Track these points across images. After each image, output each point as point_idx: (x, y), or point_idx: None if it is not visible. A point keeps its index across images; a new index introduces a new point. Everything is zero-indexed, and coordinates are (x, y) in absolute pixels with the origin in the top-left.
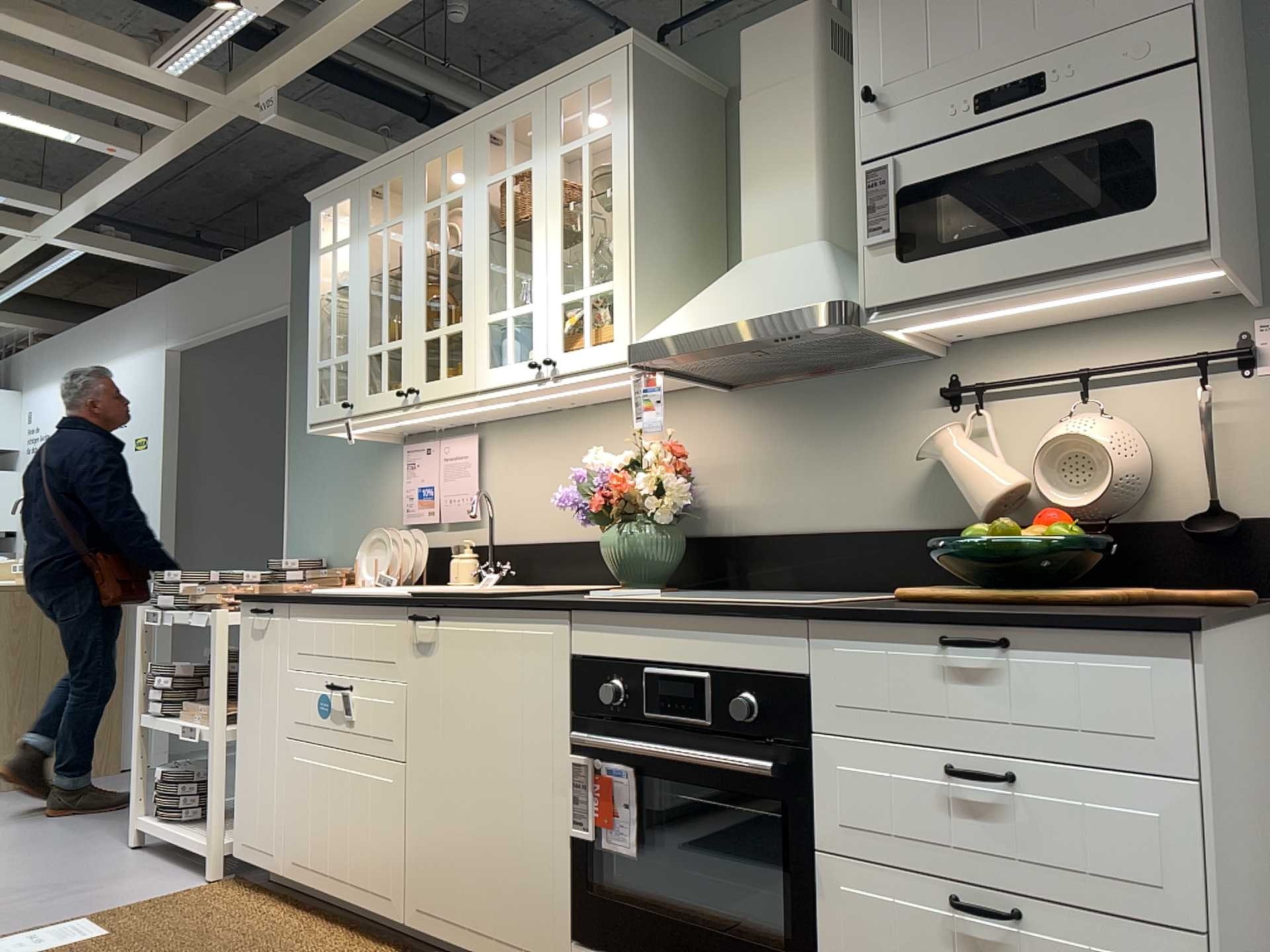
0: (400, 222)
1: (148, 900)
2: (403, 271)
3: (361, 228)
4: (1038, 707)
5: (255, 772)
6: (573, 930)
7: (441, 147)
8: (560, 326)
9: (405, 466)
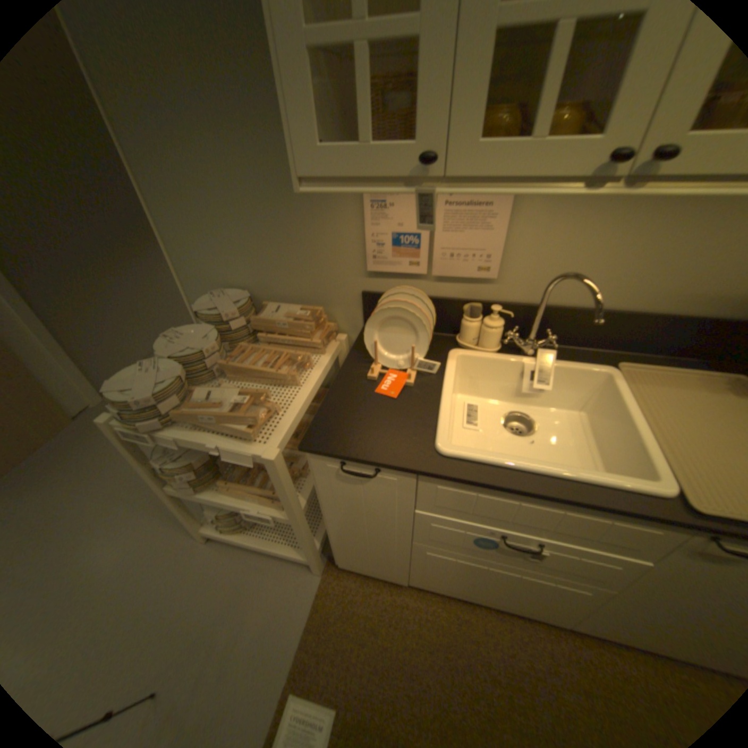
0: None
1: (302, 629)
2: None
3: None
4: None
5: (363, 546)
6: None
7: None
8: None
9: (370, 204)
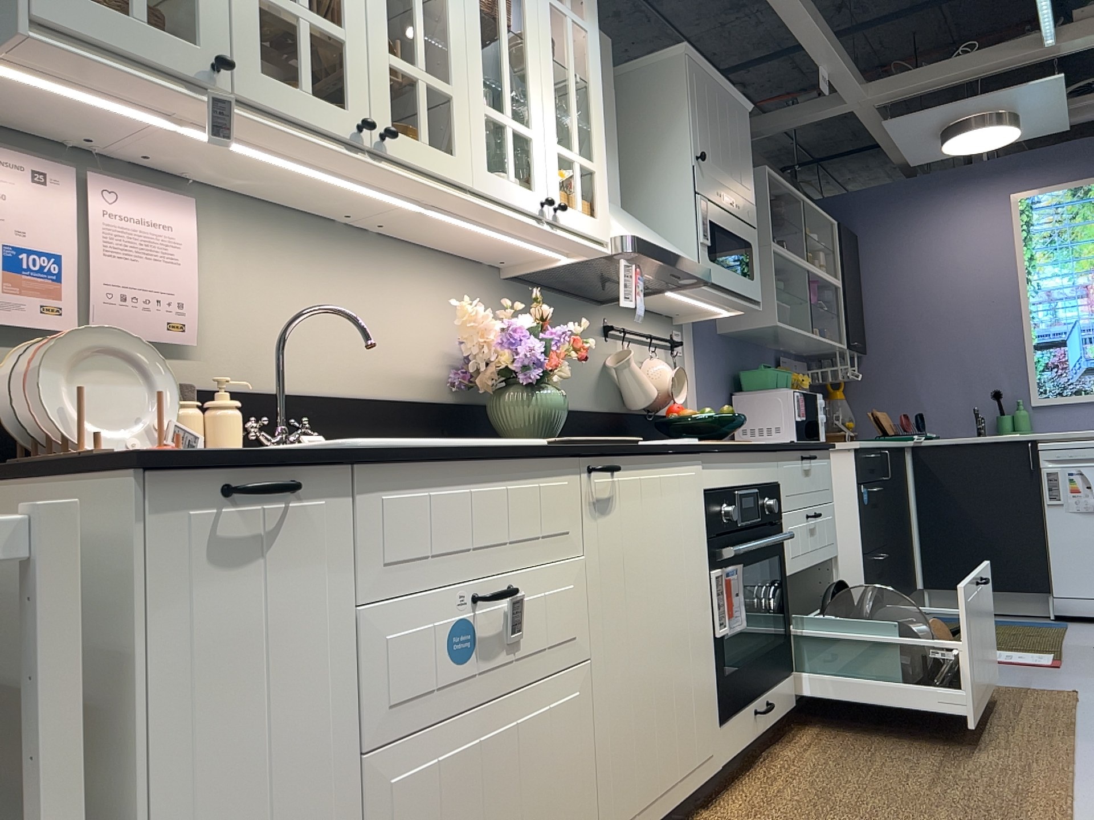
0: None
1: None
2: None
3: None
4: (817, 482)
5: None
6: (717, 715)
7: None
8: (559, 177)
9: None
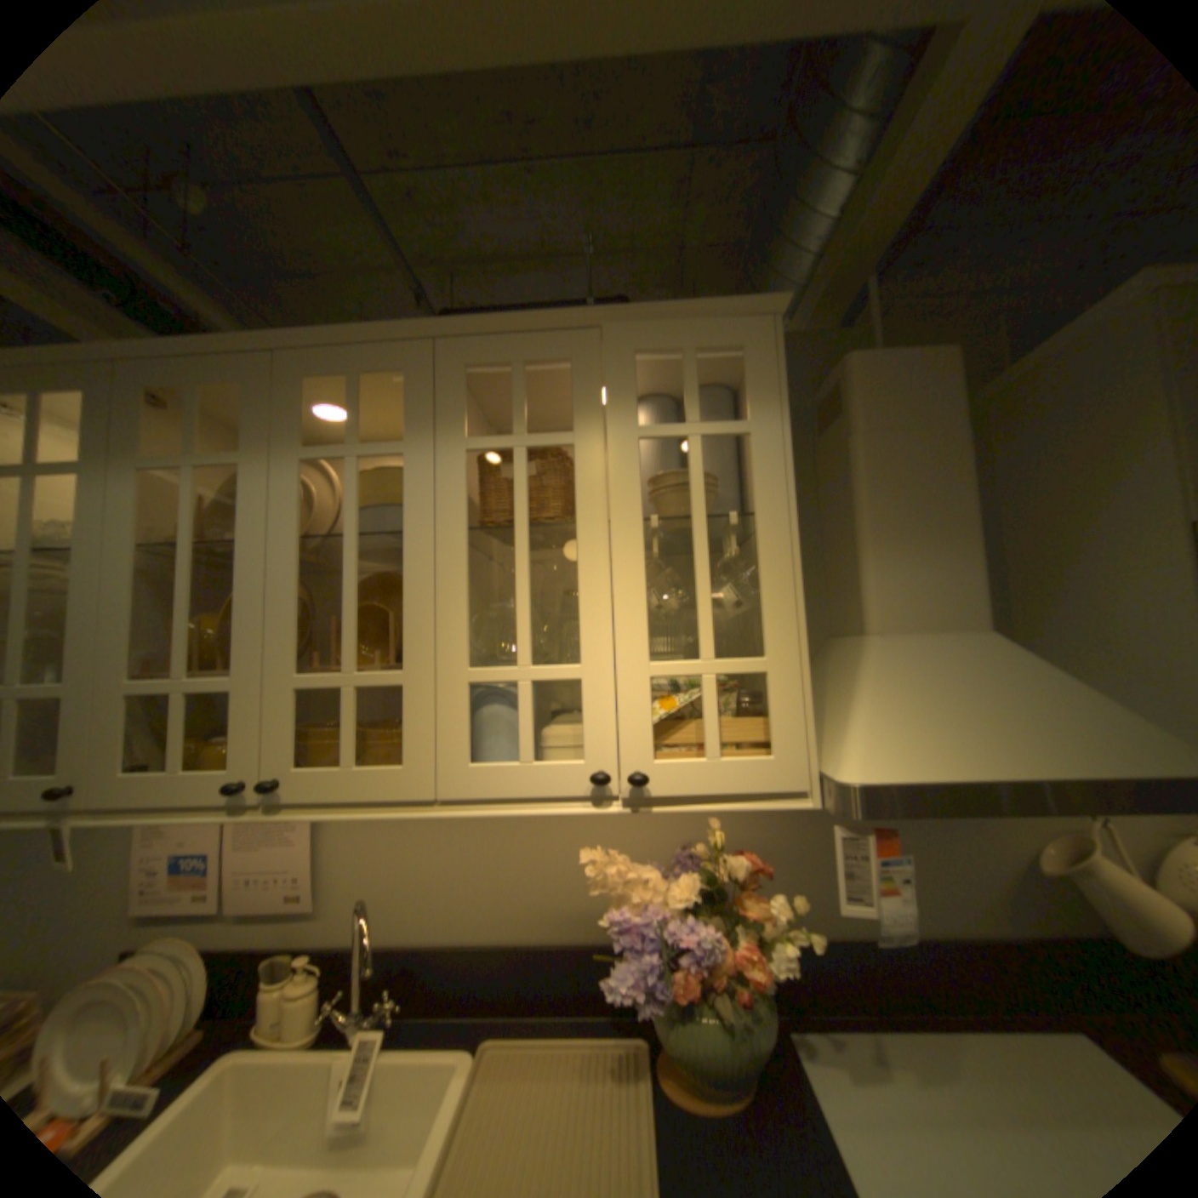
0: (228, 462)
1: None
2: (235, 552)
3: (114, 449)
4: None
5: None
6: None
7: (344, 355)
8: (652, 716)
9: None
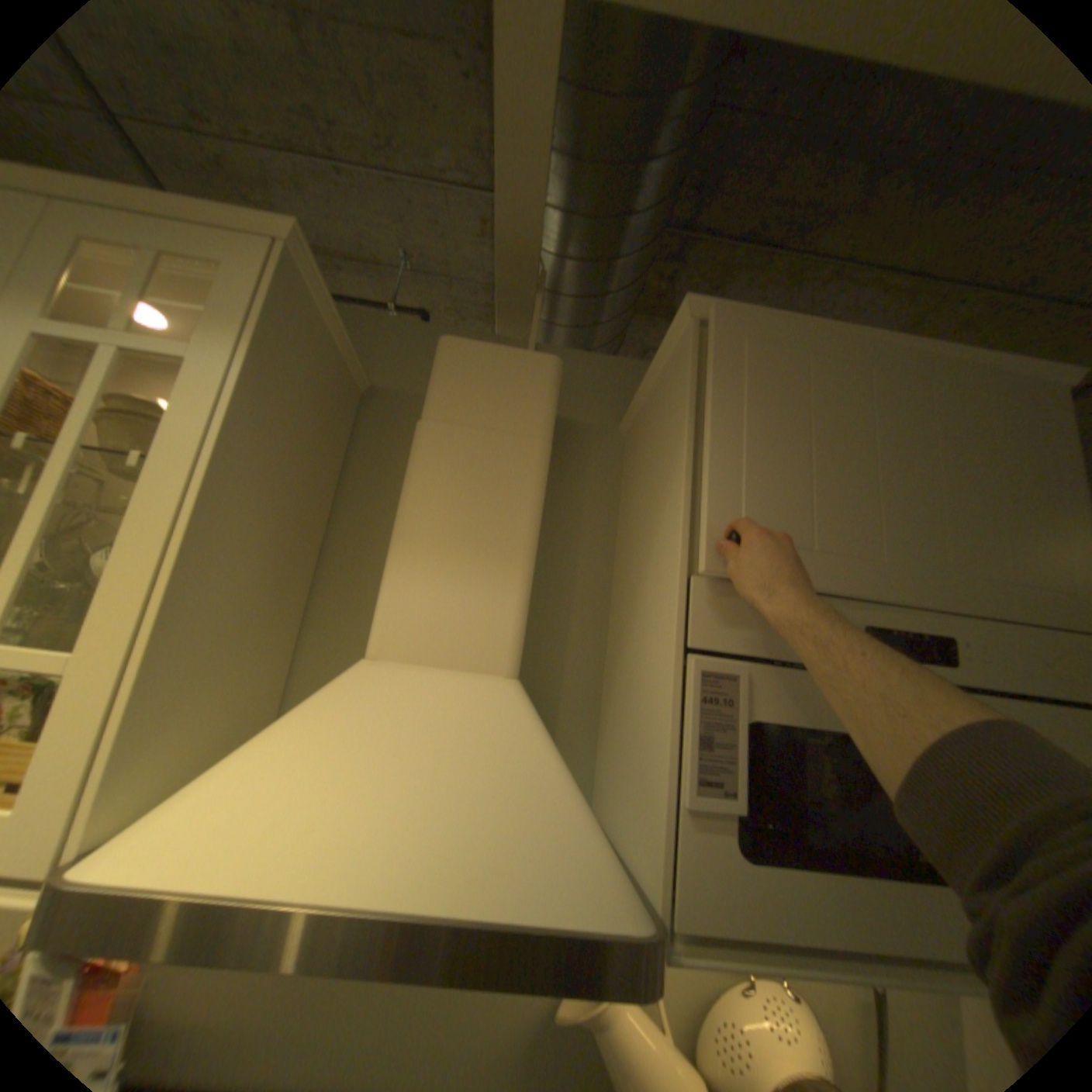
0: None
1: None
2: None
3: None
4: None
5: None
6: None
7: None
8: None
9: None
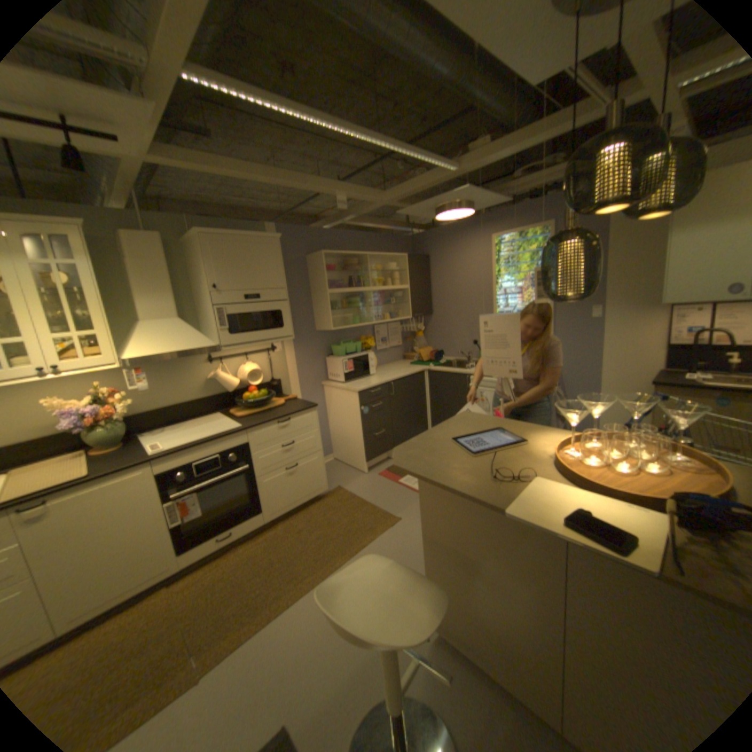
0: None
1: None
2: None
3: None
4: (296, 427)
5: None
6: (175, 553)
7: None
8: (57, 350)
9: None
